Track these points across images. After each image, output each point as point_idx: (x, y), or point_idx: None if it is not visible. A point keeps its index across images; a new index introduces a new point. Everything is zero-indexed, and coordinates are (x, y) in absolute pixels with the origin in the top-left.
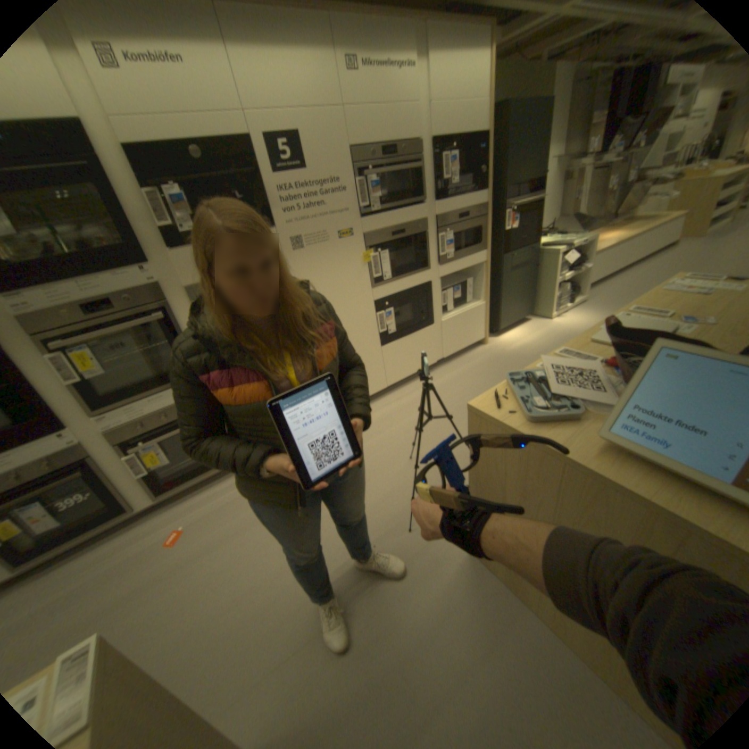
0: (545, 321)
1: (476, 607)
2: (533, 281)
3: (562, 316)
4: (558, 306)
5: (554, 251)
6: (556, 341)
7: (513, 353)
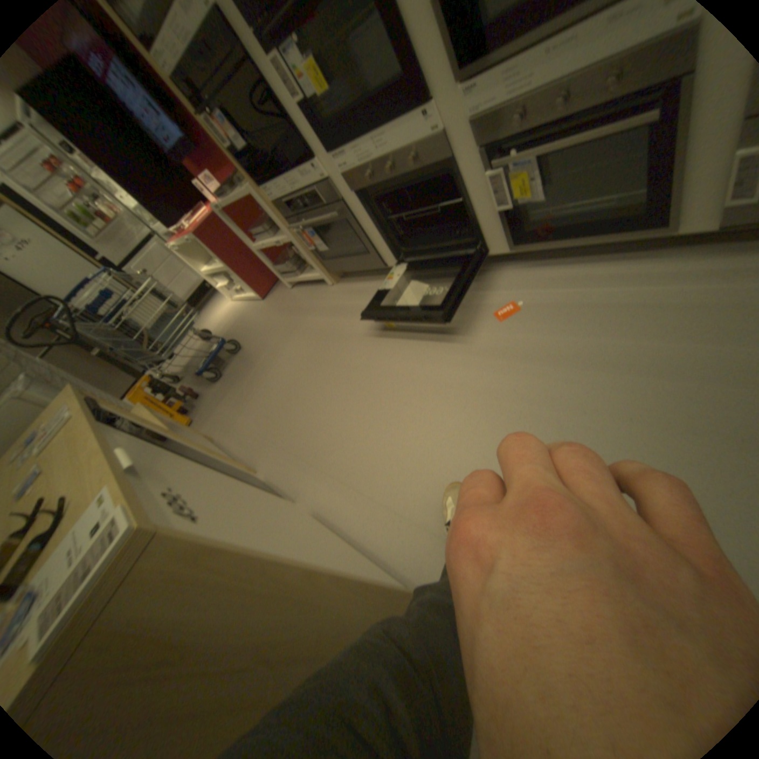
0: None
1: None
2: None
3: None
4: None
5: None
6: None
7: None
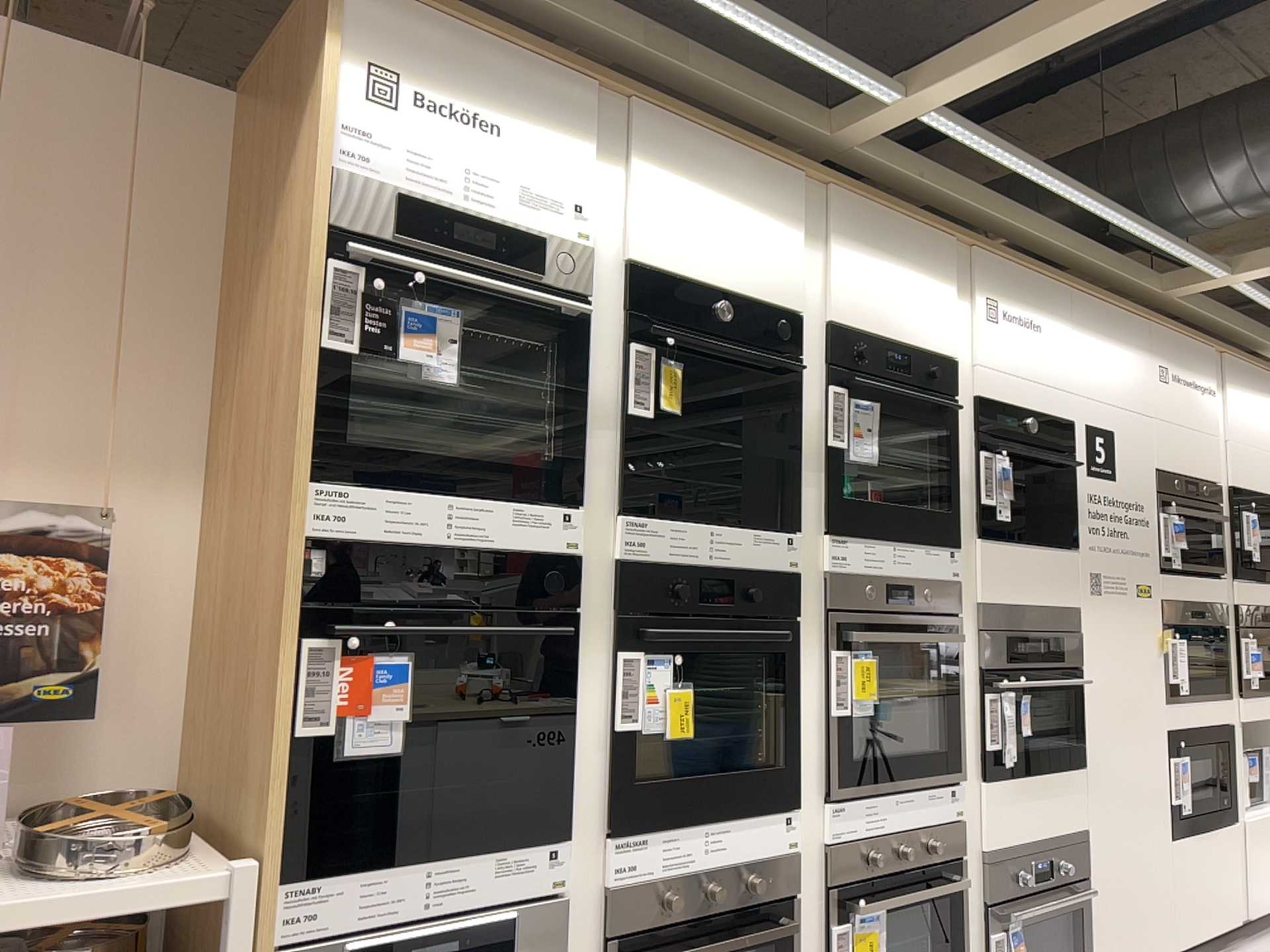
0: None
1: None
2: None
3: None
4: None
5: None
6: None
7: None
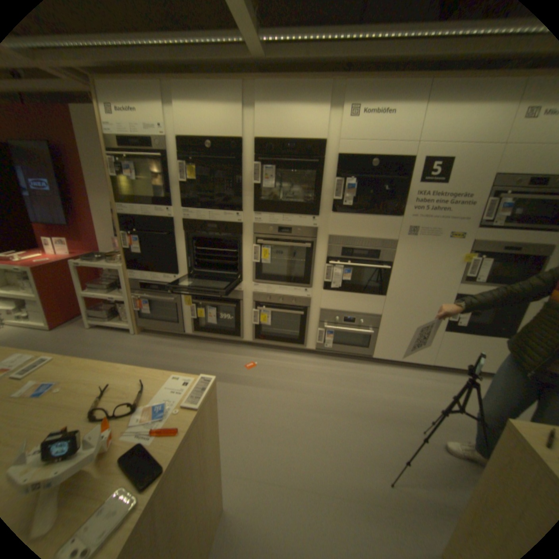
0: None
1: None
2: None
3: None
4: None
5: None
6: None
7: None
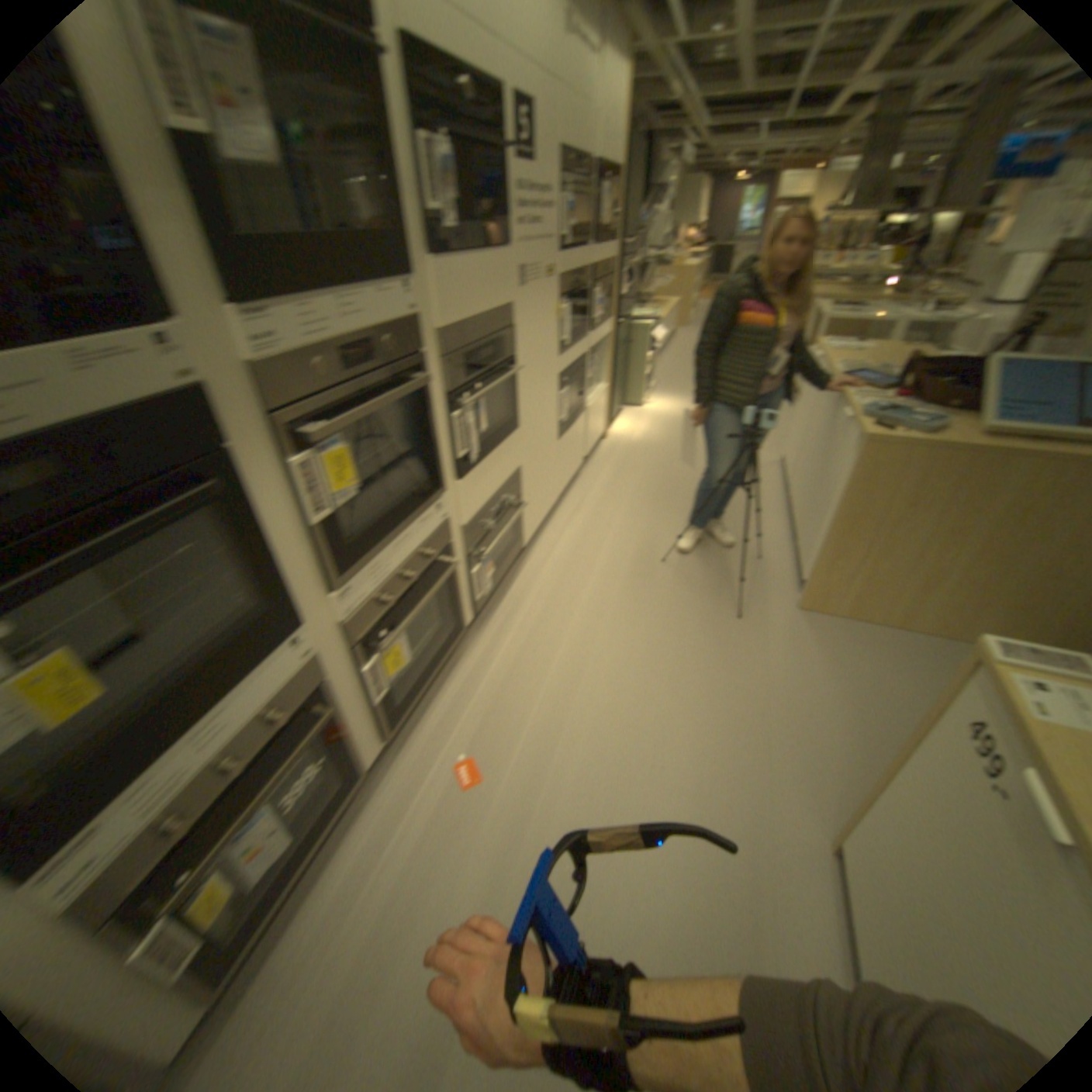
0: (635, 410)
1: (841, 643)
2: (626, 362)
3: (646, 404)
4: (645, 391)
5: (643, 327)
6: (666, 428)
7: (640, 444)
